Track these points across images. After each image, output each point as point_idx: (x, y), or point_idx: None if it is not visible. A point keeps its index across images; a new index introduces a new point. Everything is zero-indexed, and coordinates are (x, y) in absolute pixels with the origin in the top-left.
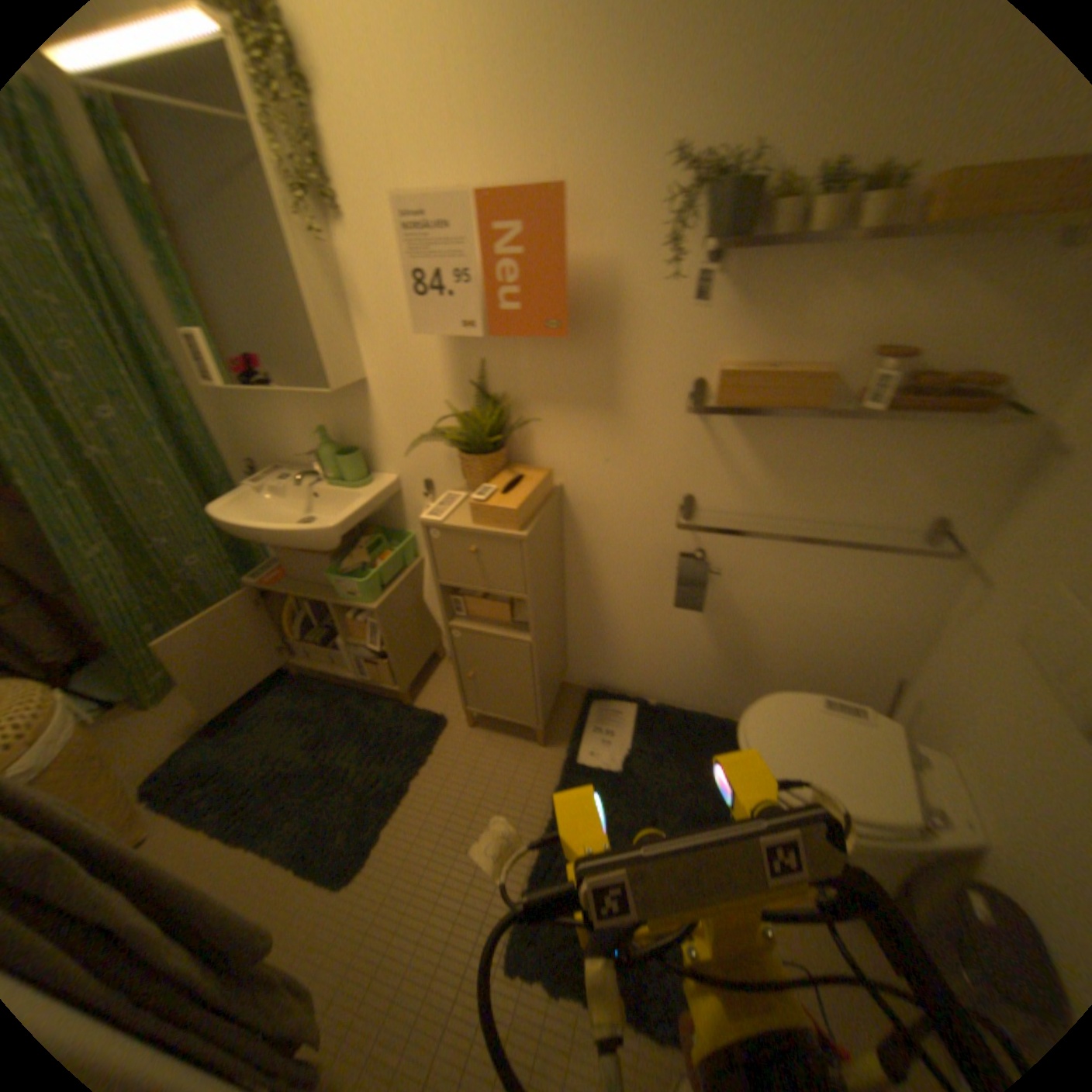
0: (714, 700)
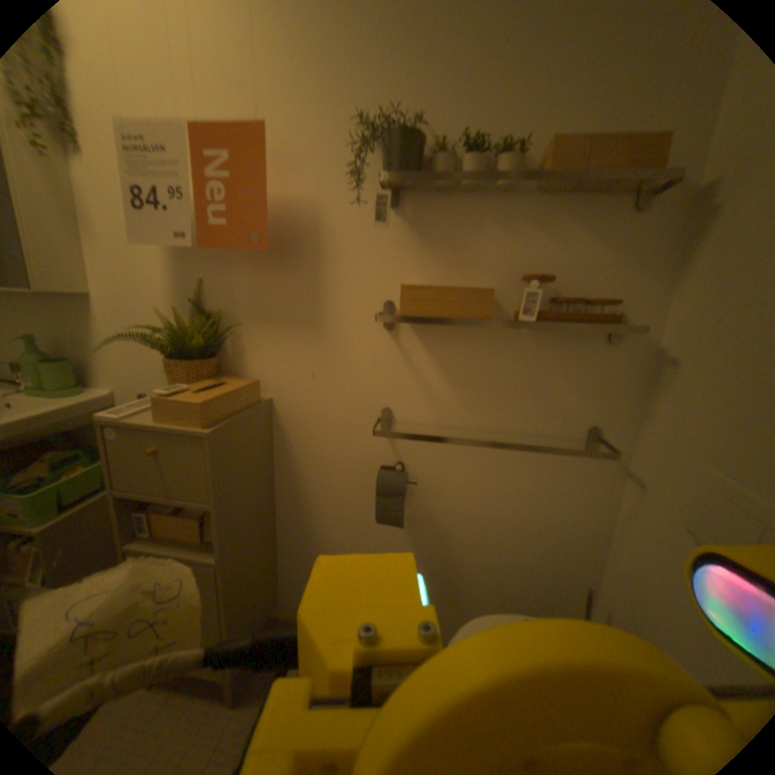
0: None
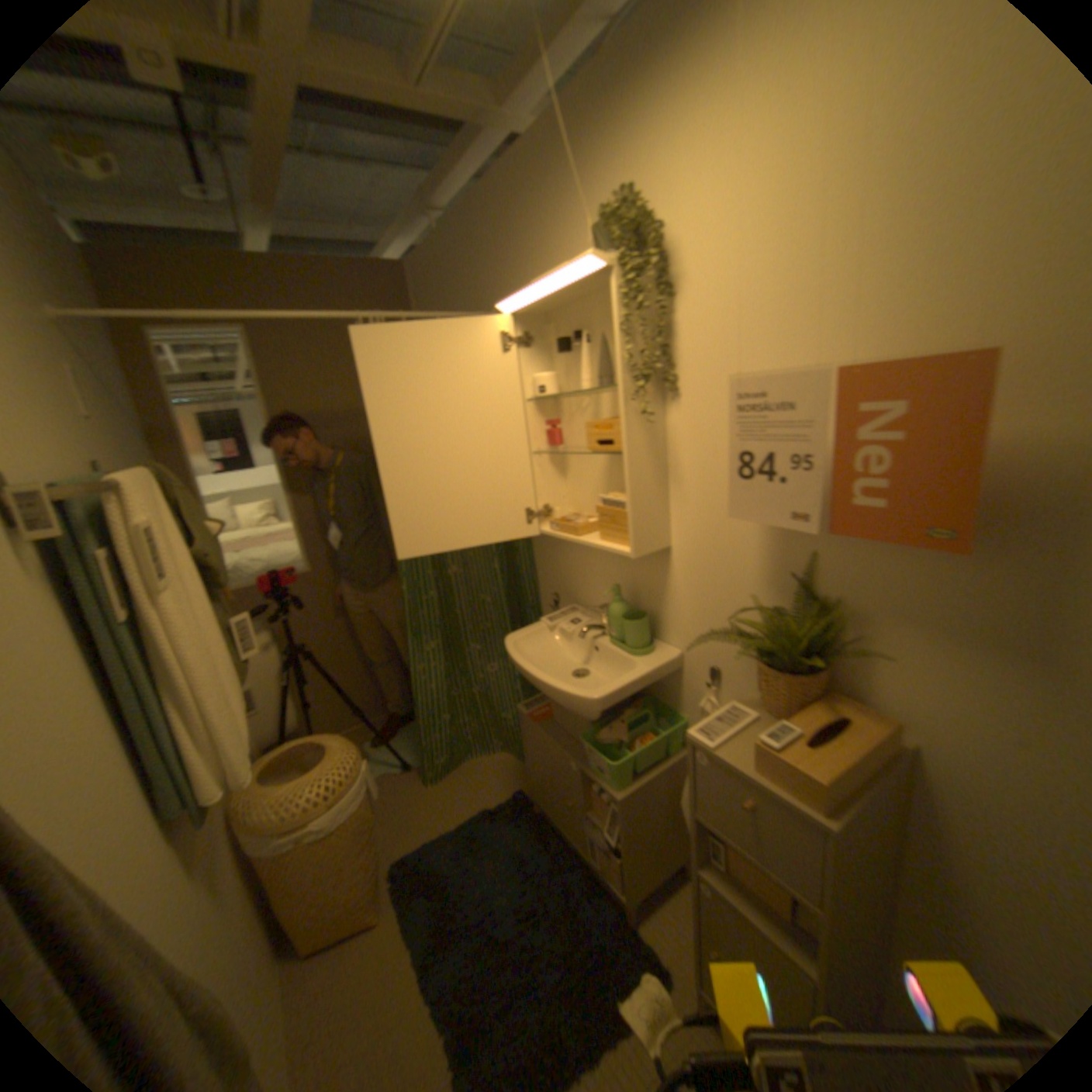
0: None
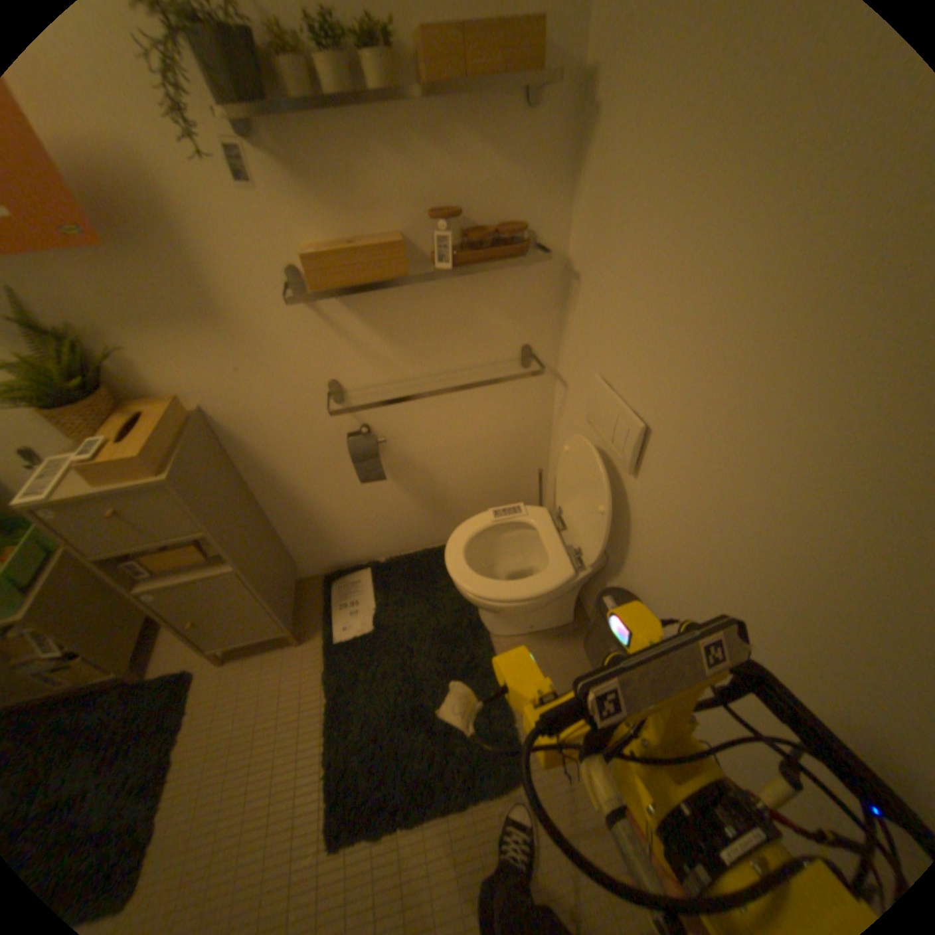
0: (428, 536)
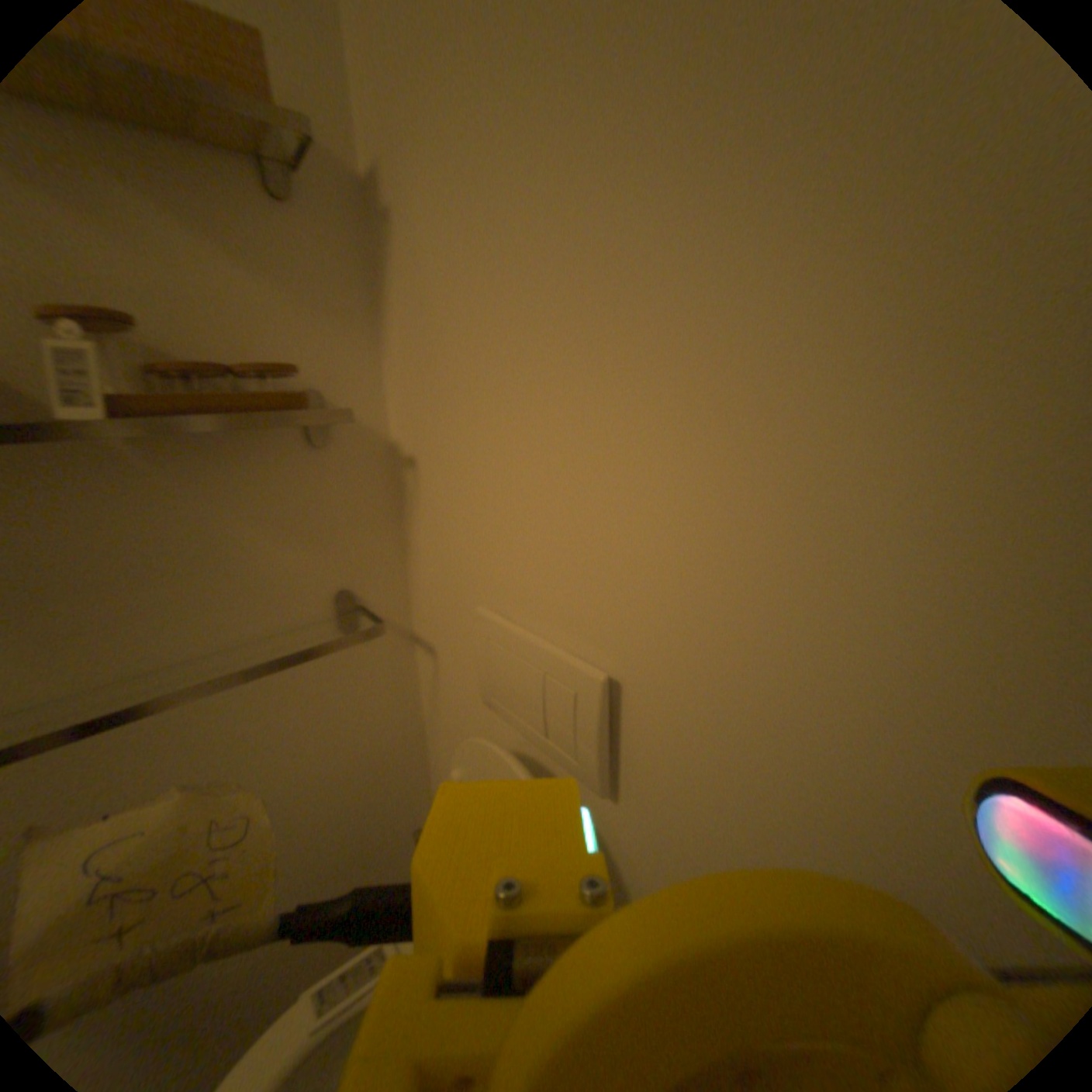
0: None
